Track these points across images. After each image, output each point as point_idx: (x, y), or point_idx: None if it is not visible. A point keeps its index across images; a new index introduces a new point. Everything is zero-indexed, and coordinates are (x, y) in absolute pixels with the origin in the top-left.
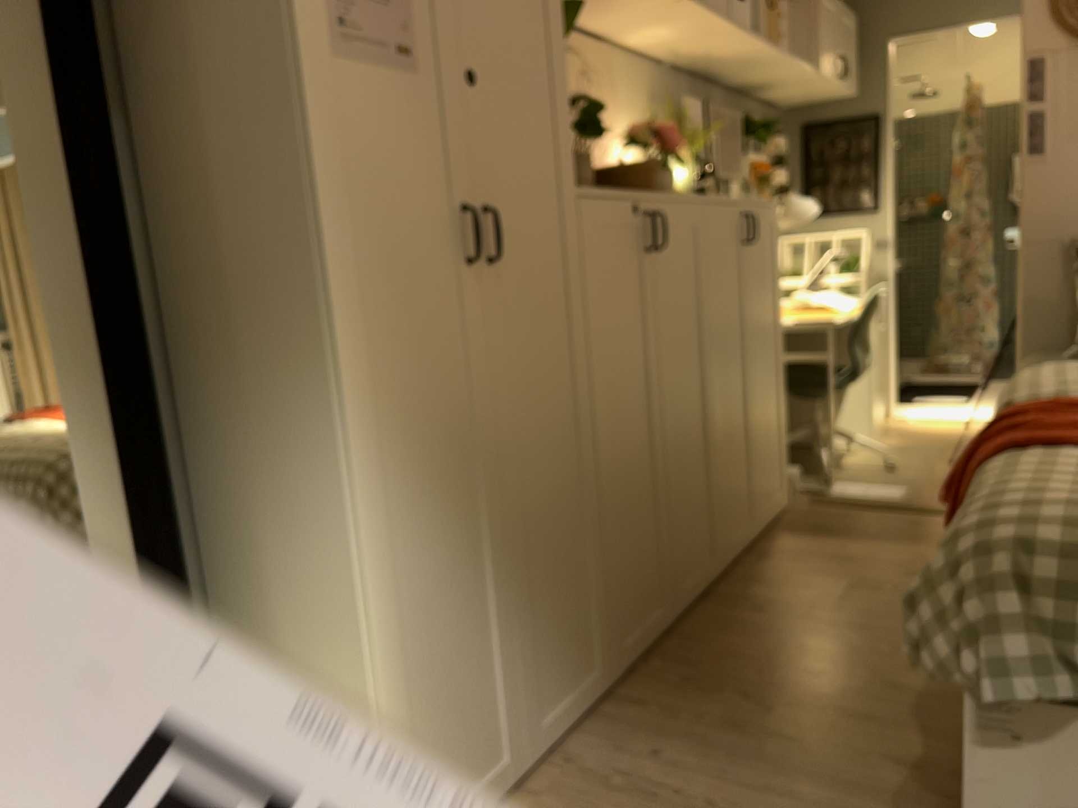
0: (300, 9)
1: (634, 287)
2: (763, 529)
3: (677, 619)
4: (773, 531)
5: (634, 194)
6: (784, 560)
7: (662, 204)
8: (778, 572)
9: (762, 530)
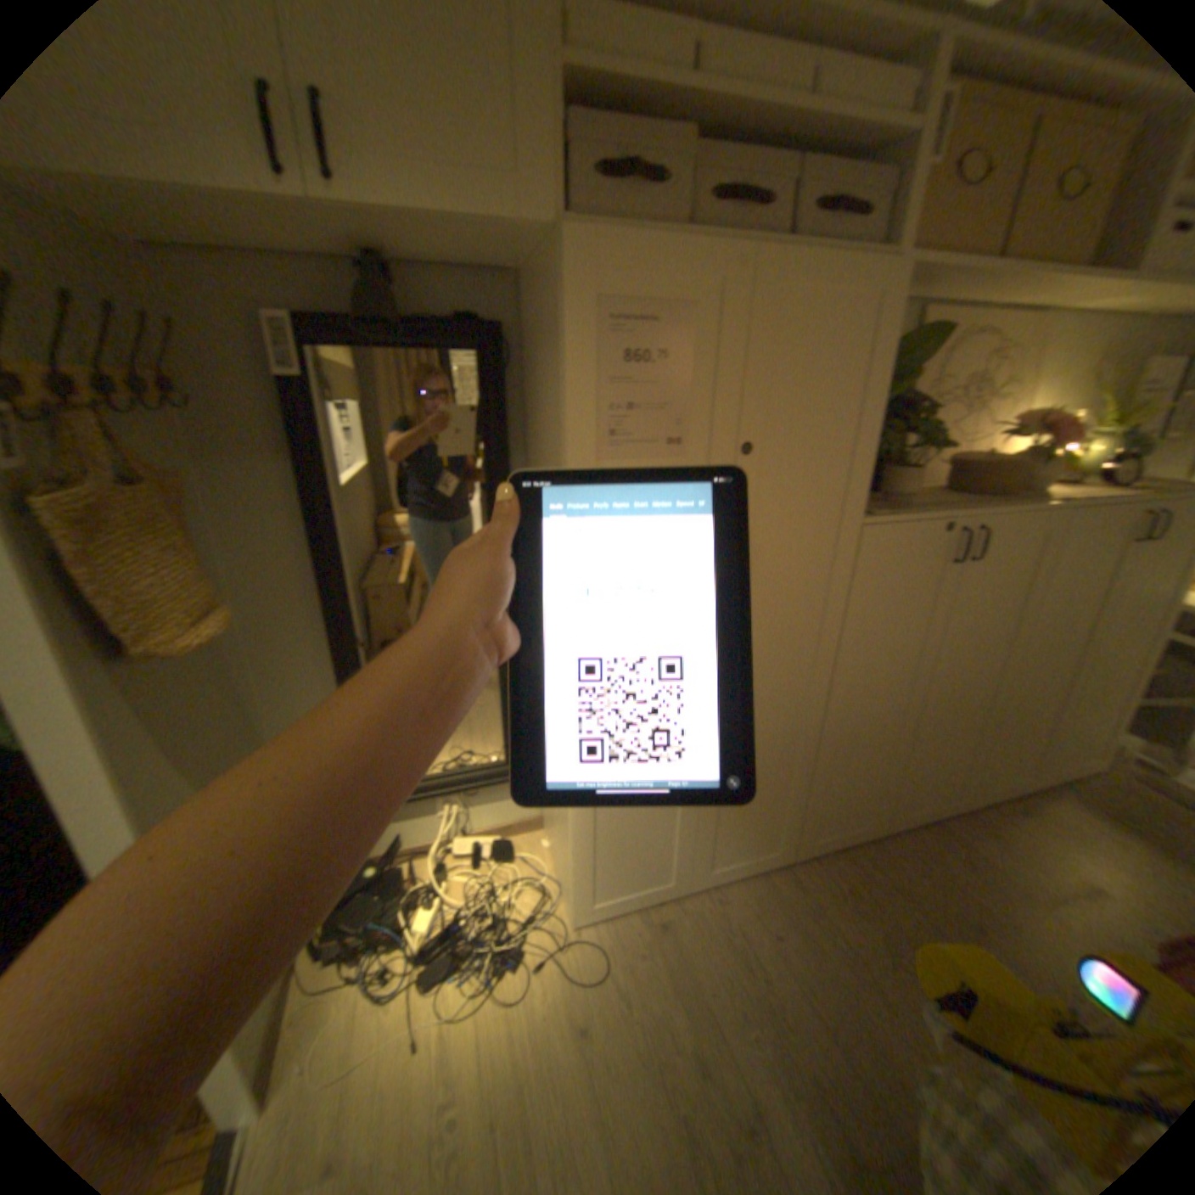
0: (569, 438)
1: (939, 586)
2: (1055, 789)
3: (892, 838)
4: (1064, 797)
5: (964, 508)
6: (1046, 835)
7: (998, 519)
8: (1028, 845)
9: (1051, 791)
